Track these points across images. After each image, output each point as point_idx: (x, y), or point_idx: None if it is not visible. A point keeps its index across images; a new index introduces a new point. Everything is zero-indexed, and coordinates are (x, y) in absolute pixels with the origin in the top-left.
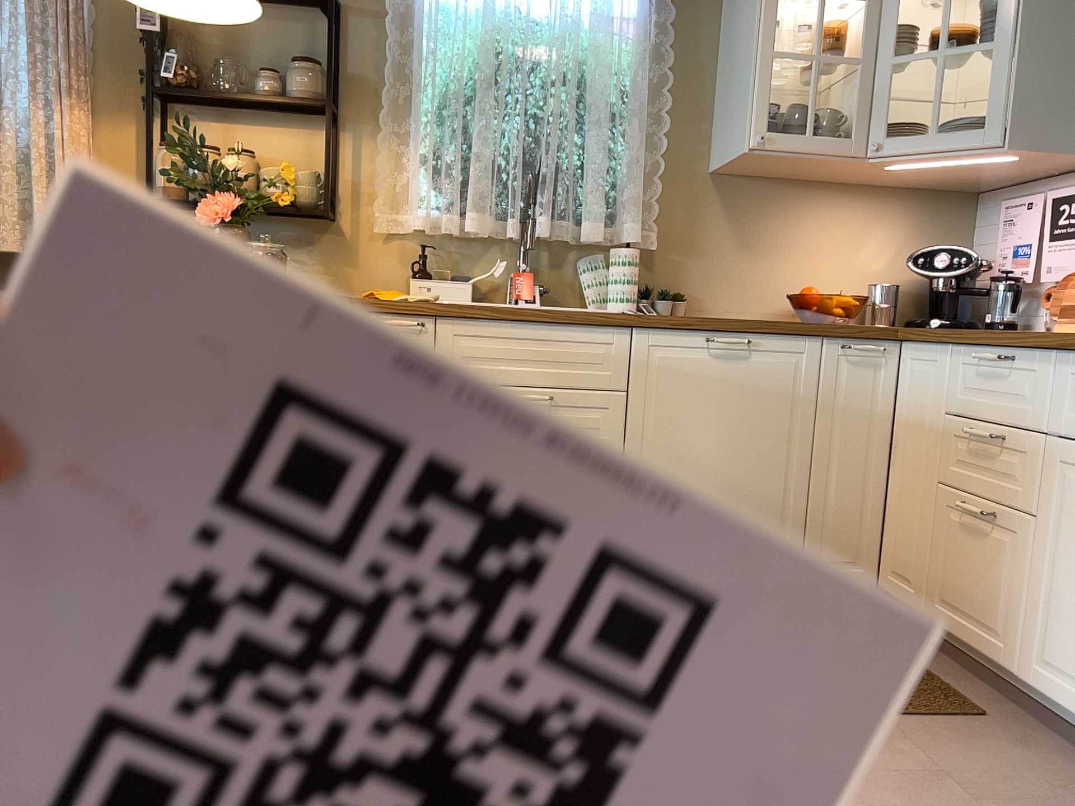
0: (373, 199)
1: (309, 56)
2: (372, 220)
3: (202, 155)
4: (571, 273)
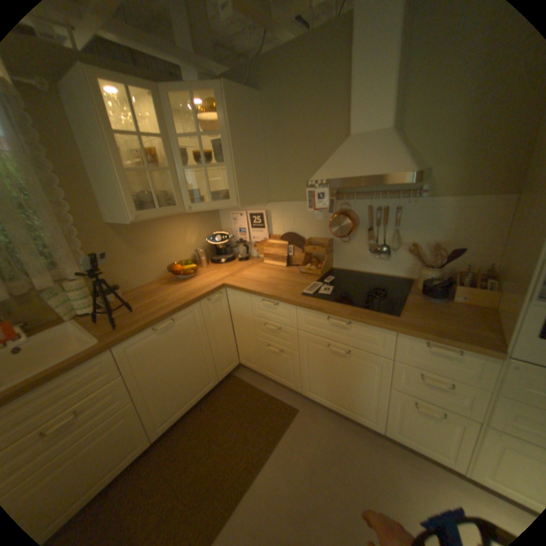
0: None
1: None
2: None
3: None
4: (39, 303)
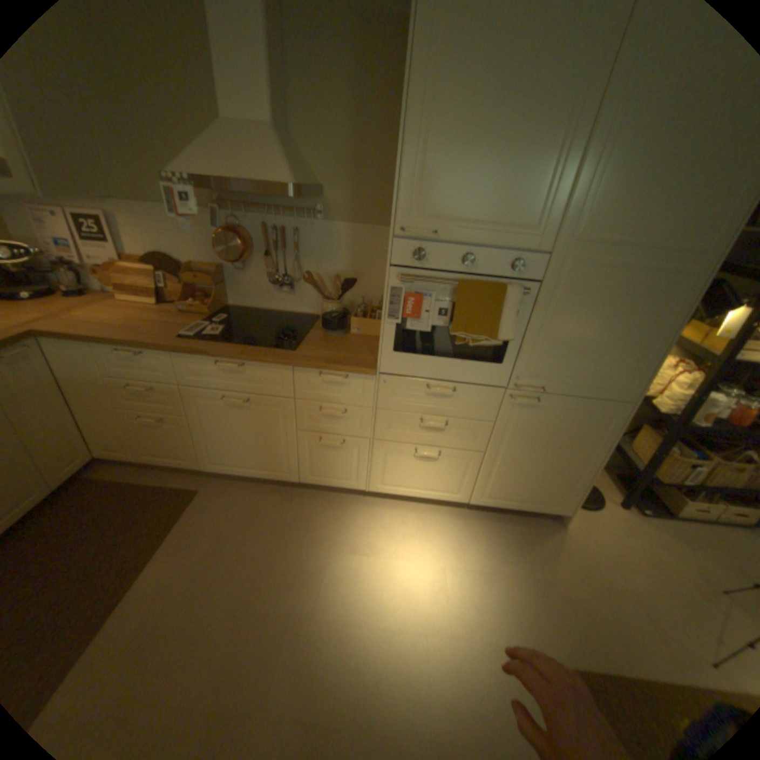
0: None
1: None
2: None
3: None
4: None
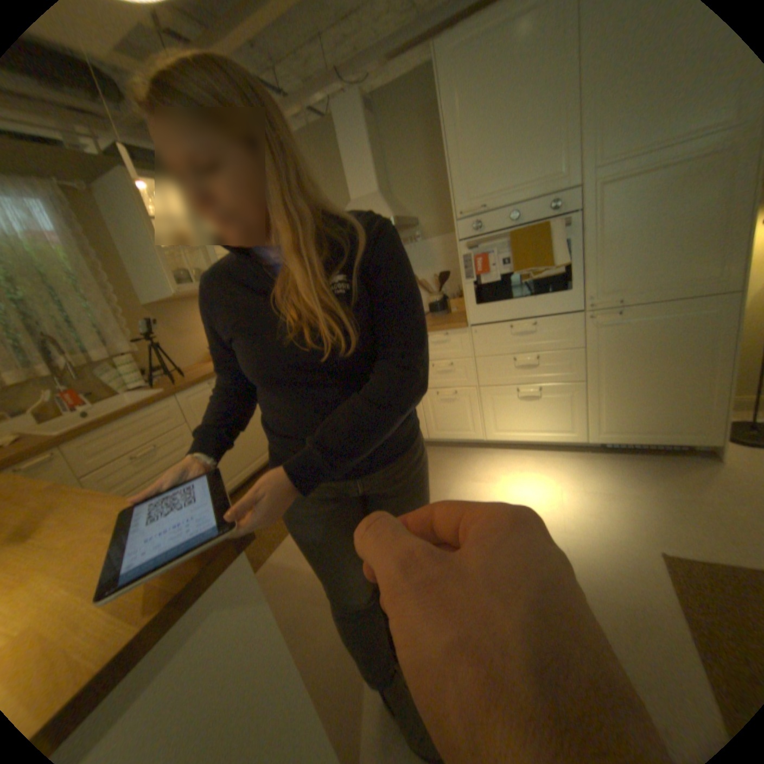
0: None
1: None
2: None
3: None
4: (91, 378)
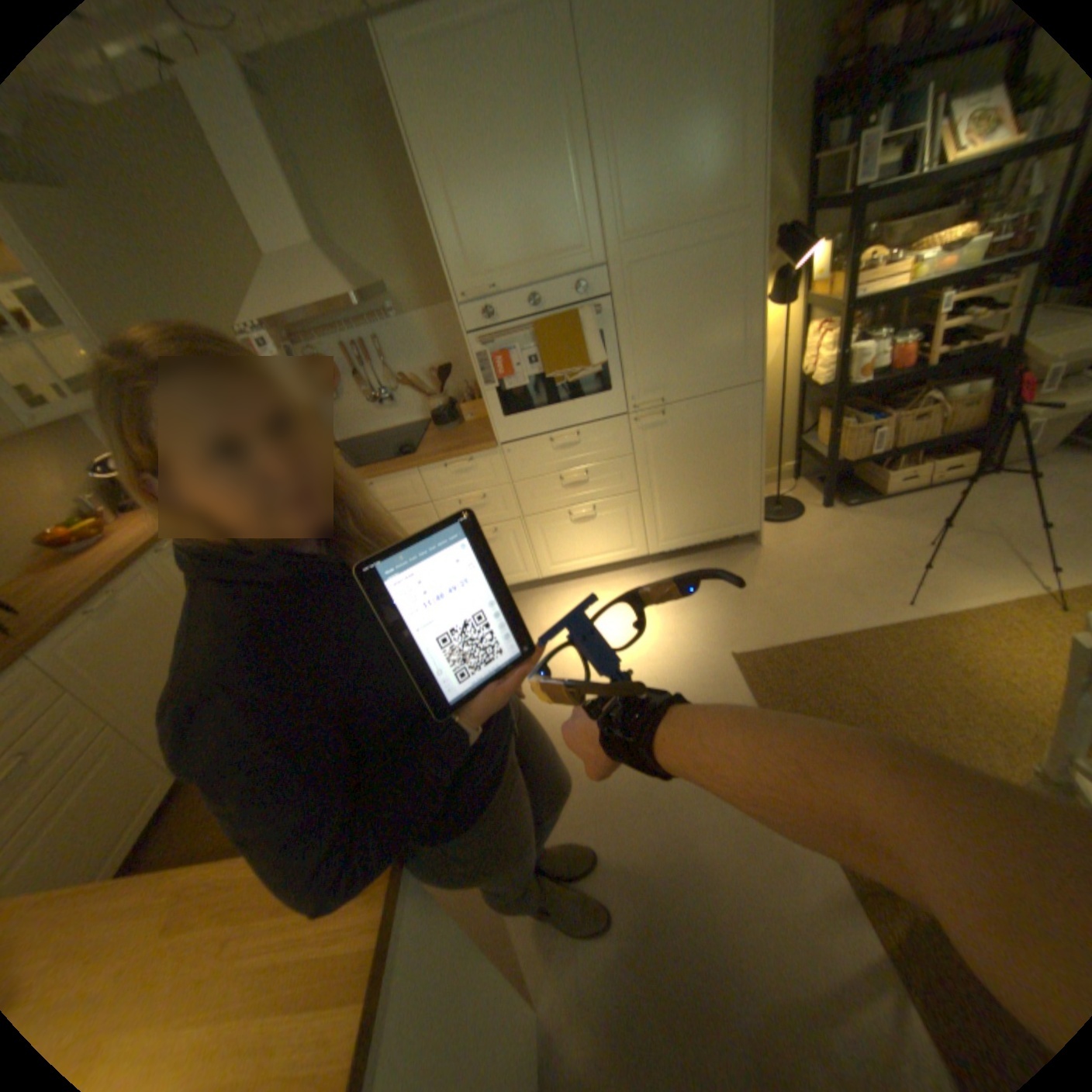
0: None
1: None
2: None
3: None
4: None
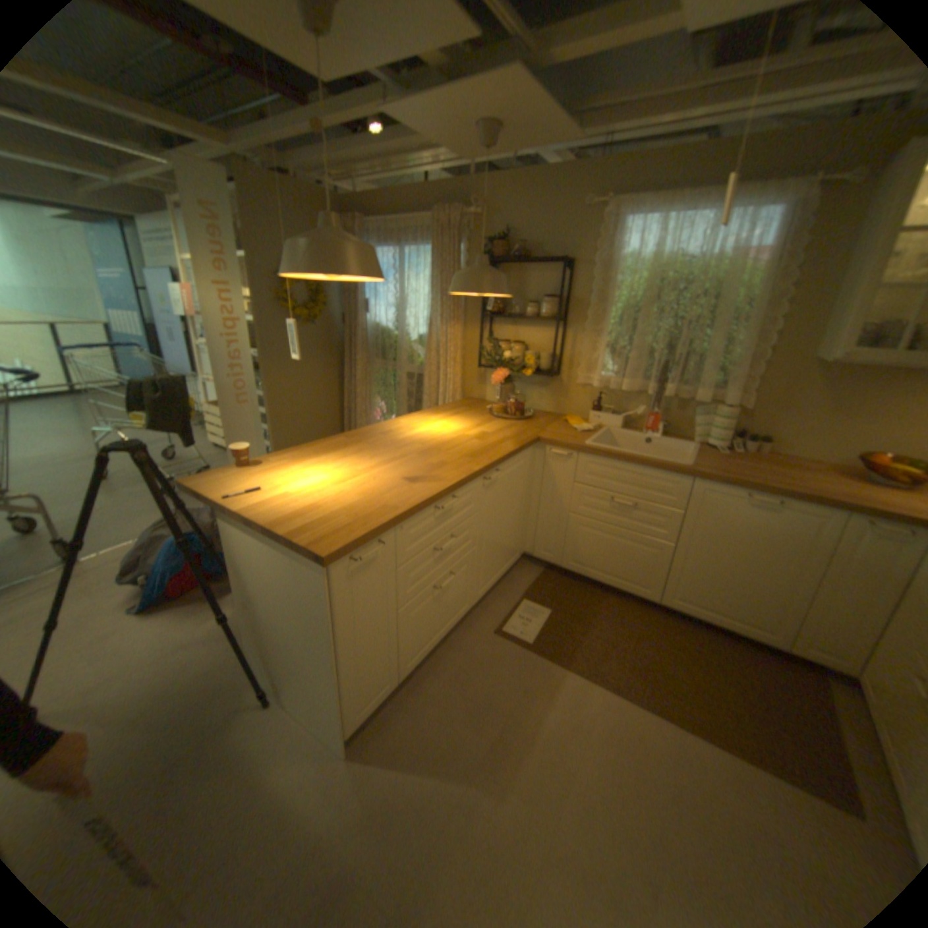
0: (579, 365)
1: (555, 289)
2: (577, 377)
3: (496, 350)
4: (690, 415)
